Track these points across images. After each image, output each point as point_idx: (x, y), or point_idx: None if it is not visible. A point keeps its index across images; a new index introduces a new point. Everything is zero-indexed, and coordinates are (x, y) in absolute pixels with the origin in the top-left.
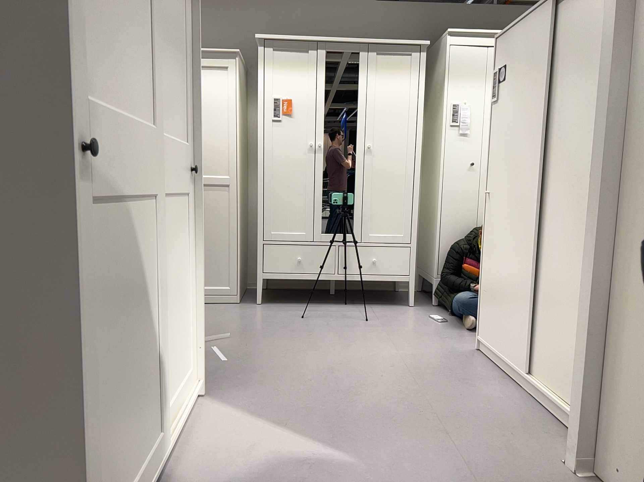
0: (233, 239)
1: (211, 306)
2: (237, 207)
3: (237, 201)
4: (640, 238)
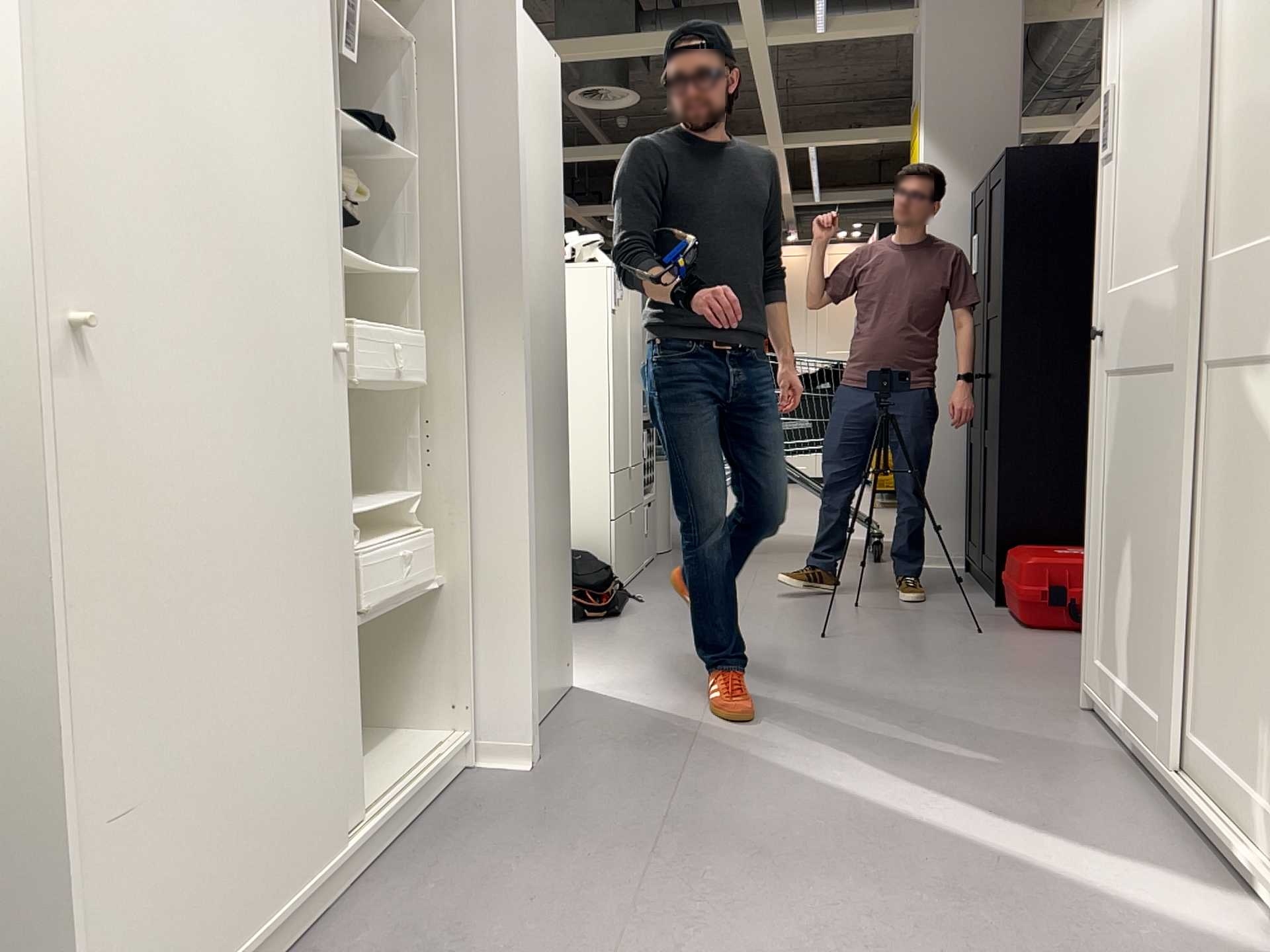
0: None
1: None
2: None
3: None
4: (526, 410)
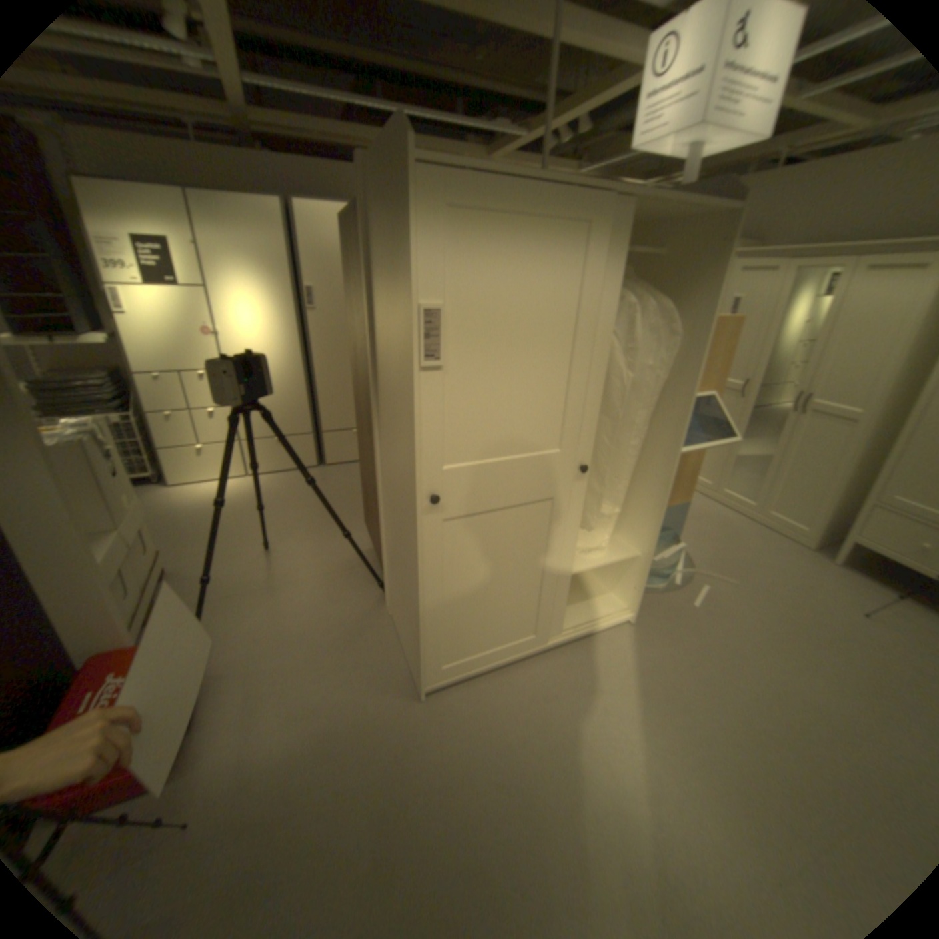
0: (835, 485)
1: (776, 539)
2: (858, 452)
3: (861, 444)
4: None
